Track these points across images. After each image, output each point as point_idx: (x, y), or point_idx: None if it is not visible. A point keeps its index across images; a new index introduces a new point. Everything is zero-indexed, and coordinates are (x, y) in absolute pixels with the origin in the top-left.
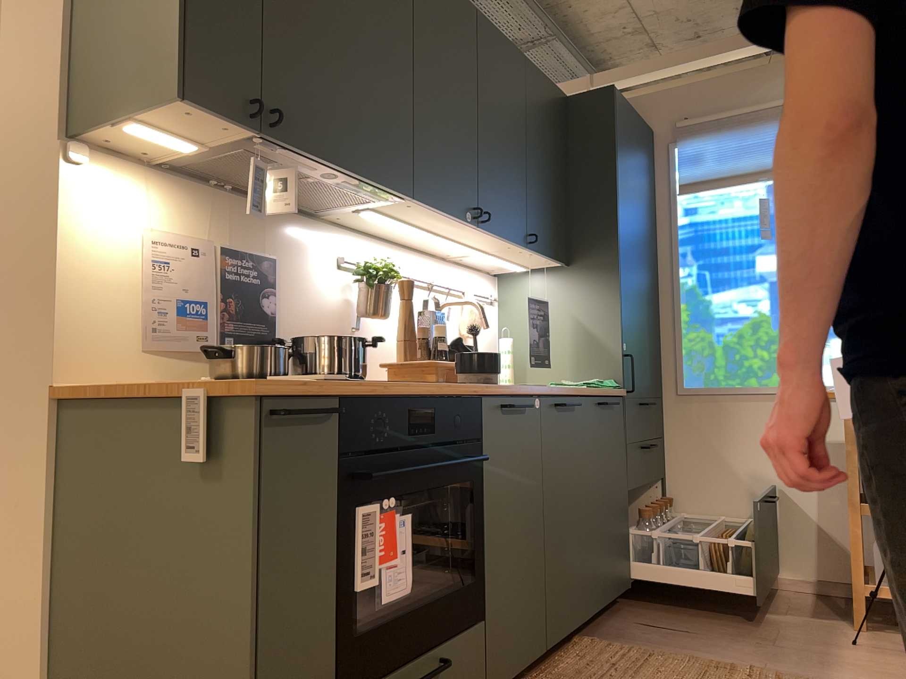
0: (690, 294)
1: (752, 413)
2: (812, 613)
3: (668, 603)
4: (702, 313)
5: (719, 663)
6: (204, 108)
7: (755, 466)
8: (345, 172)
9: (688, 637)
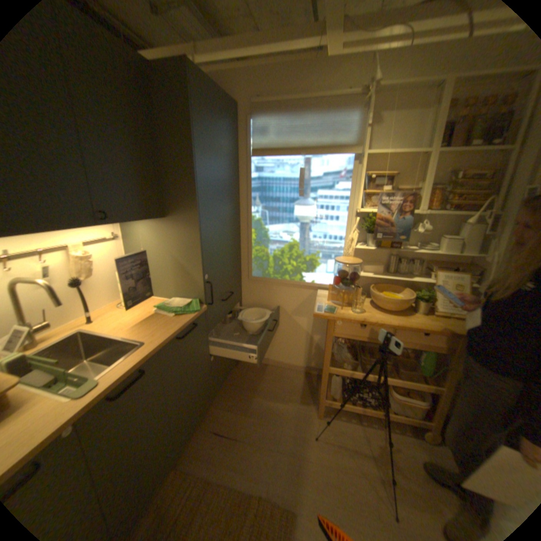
0: (257, 224)
1: (285, 293)
2: (300, 399)
3: (234, 397)
4: (263, 236)
5: (241, 498)
6: None
7: (284, 318)
8: None
9: (234, 449)
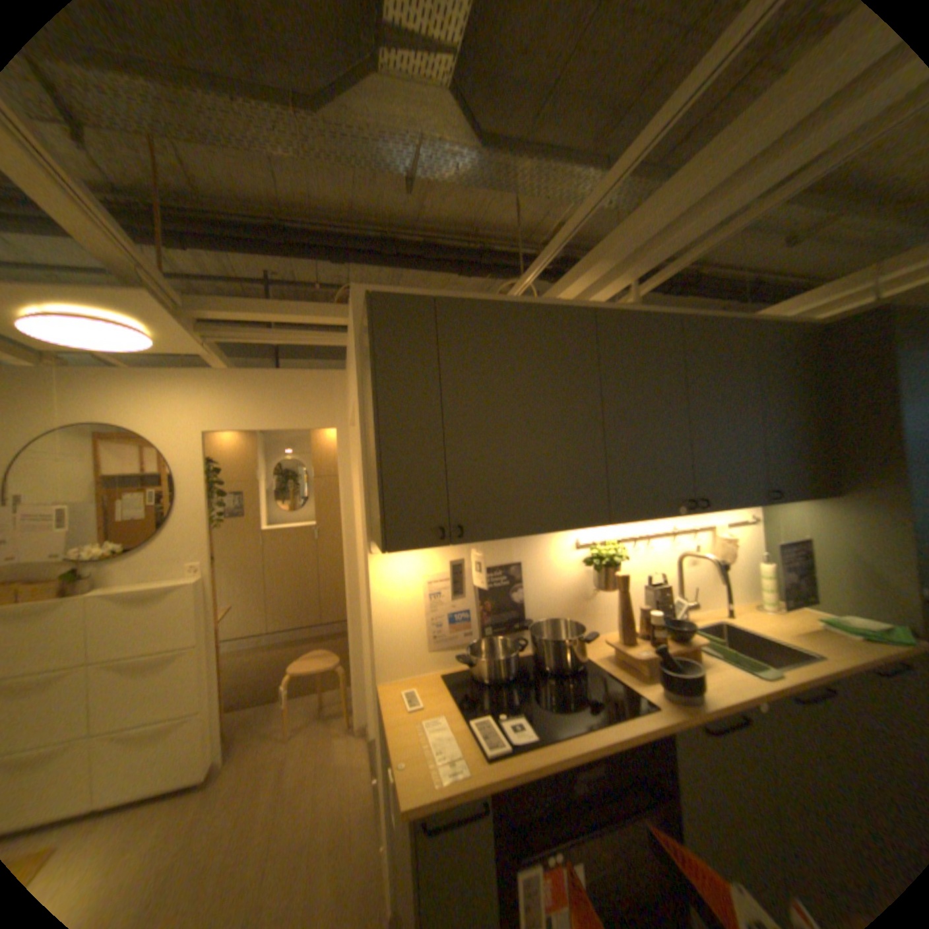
0: None
1: None
2: None
3: None
4: None
5: None
6: (404, 548)
7: None
8: (536, 533)
9: None
